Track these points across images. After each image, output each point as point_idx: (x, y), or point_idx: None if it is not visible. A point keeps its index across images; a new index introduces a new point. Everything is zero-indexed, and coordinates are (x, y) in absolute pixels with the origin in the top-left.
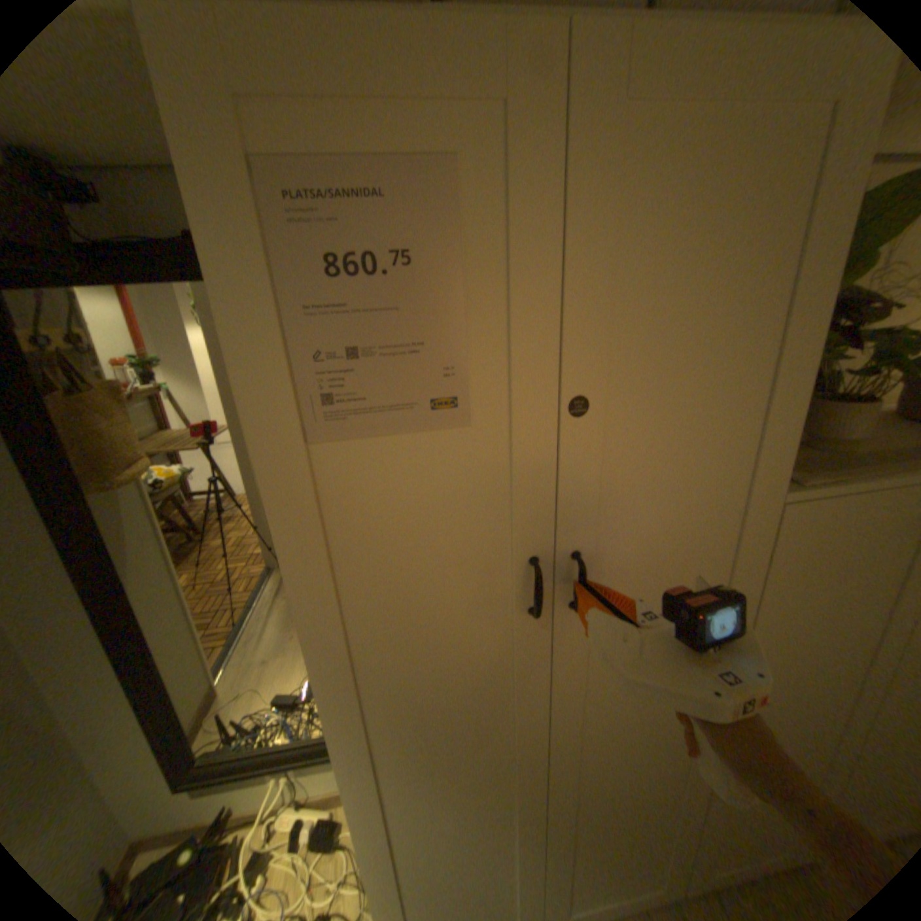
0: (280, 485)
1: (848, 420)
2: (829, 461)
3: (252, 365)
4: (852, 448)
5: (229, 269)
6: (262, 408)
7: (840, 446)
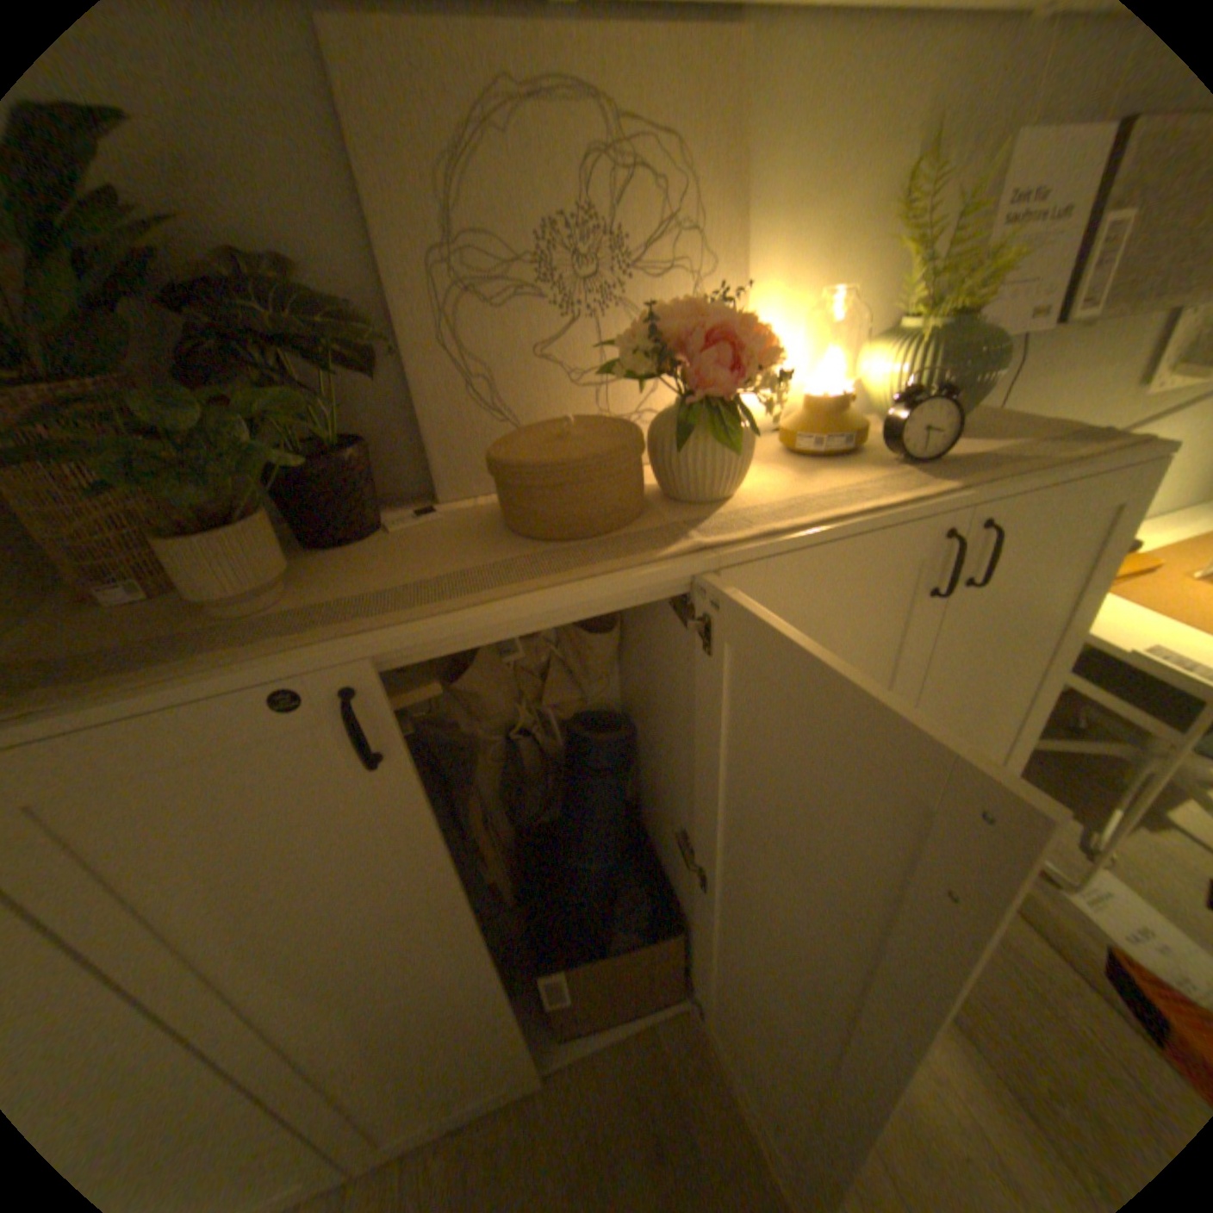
0: None
1: (175, 563)
2: (148, 643)
3: None
4: (239, 605)
5: None
6: None
7: (203, 606)
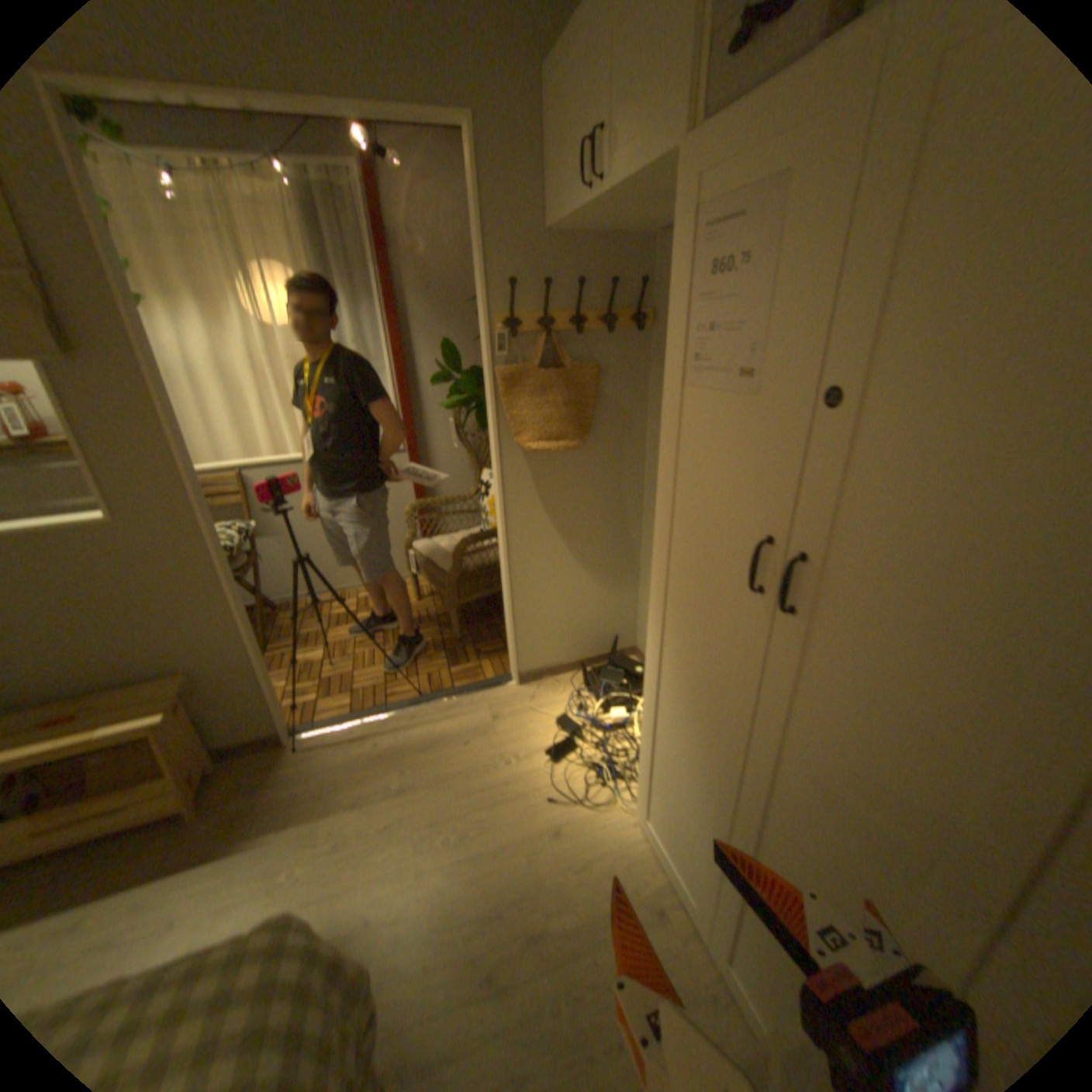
0: (669, 410)
1: None
2: None
3: (674, 334)
4: None
5: (678, 277)
6: (672, 360)
7: None
